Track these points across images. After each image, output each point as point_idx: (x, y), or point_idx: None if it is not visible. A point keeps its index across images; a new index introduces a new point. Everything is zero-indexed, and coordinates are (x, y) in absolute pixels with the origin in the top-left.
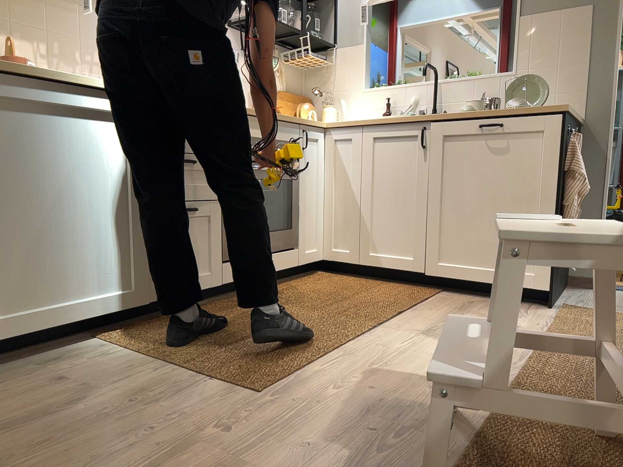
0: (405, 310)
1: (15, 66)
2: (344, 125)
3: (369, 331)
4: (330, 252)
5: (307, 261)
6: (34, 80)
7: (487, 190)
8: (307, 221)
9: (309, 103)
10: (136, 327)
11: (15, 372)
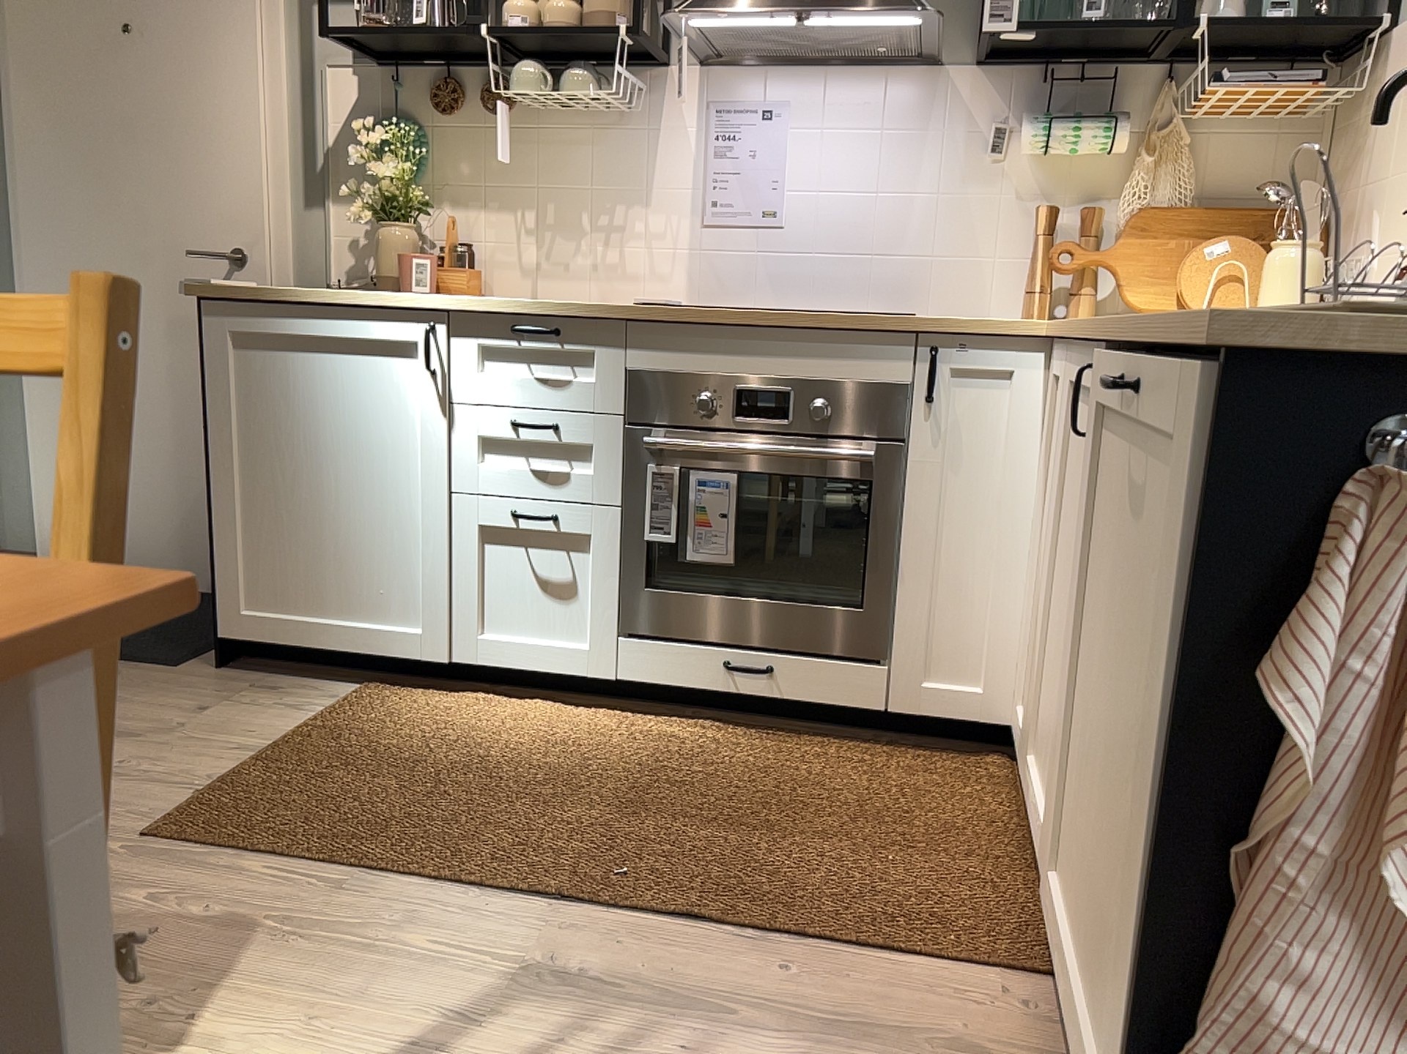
0: (707, 929)
1: (259, 289)
2: (1058, 338)
3: (492, 898)
4: (1018, 715)
5: (930, 713)
6: (279, 304)
7: (1129, 677)
8: (941, 606)
9: (1267, 234)
10: (424, 695)
11: (225, 684)
